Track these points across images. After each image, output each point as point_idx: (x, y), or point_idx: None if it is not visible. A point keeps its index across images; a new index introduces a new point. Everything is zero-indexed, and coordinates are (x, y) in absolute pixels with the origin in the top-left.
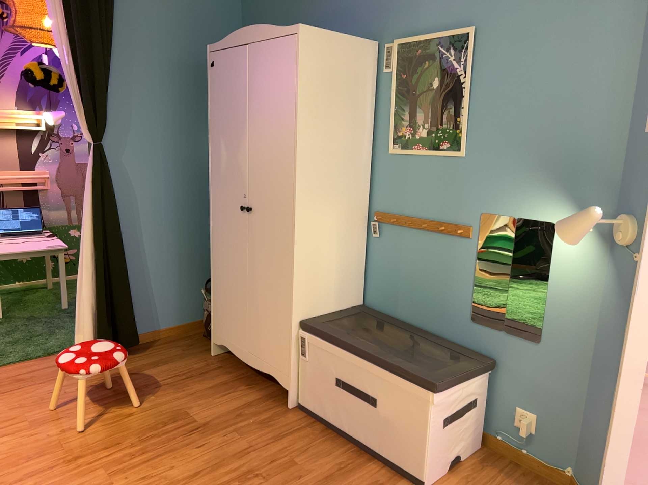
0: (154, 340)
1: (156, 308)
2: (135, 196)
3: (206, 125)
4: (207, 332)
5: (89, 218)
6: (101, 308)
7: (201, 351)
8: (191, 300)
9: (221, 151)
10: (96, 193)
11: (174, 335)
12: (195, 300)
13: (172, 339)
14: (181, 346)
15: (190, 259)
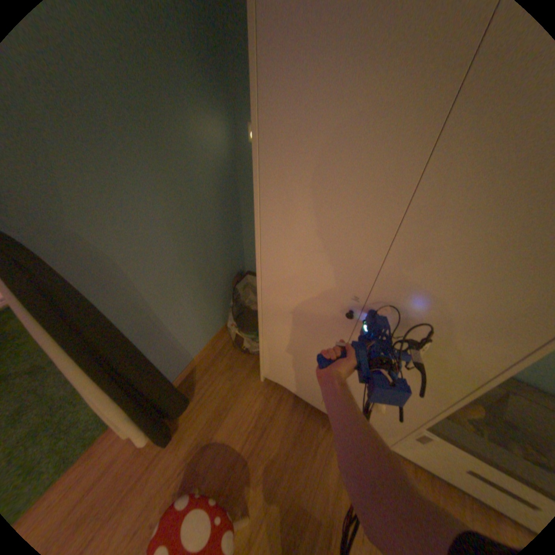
0: (193, 371)
1: (187, 349)
2: (121, 268)
3: (189, 109)
4: (245, 351)
5: (66, 355)
6: (147, 427)
7: (248, 375)
8: (213, 321)
9: (299, 213)
10: (57, 333)
11: (208, 355)
12: (216, 317)
13: (209, 362)
14: (225, 373)
15: (206, 291)
